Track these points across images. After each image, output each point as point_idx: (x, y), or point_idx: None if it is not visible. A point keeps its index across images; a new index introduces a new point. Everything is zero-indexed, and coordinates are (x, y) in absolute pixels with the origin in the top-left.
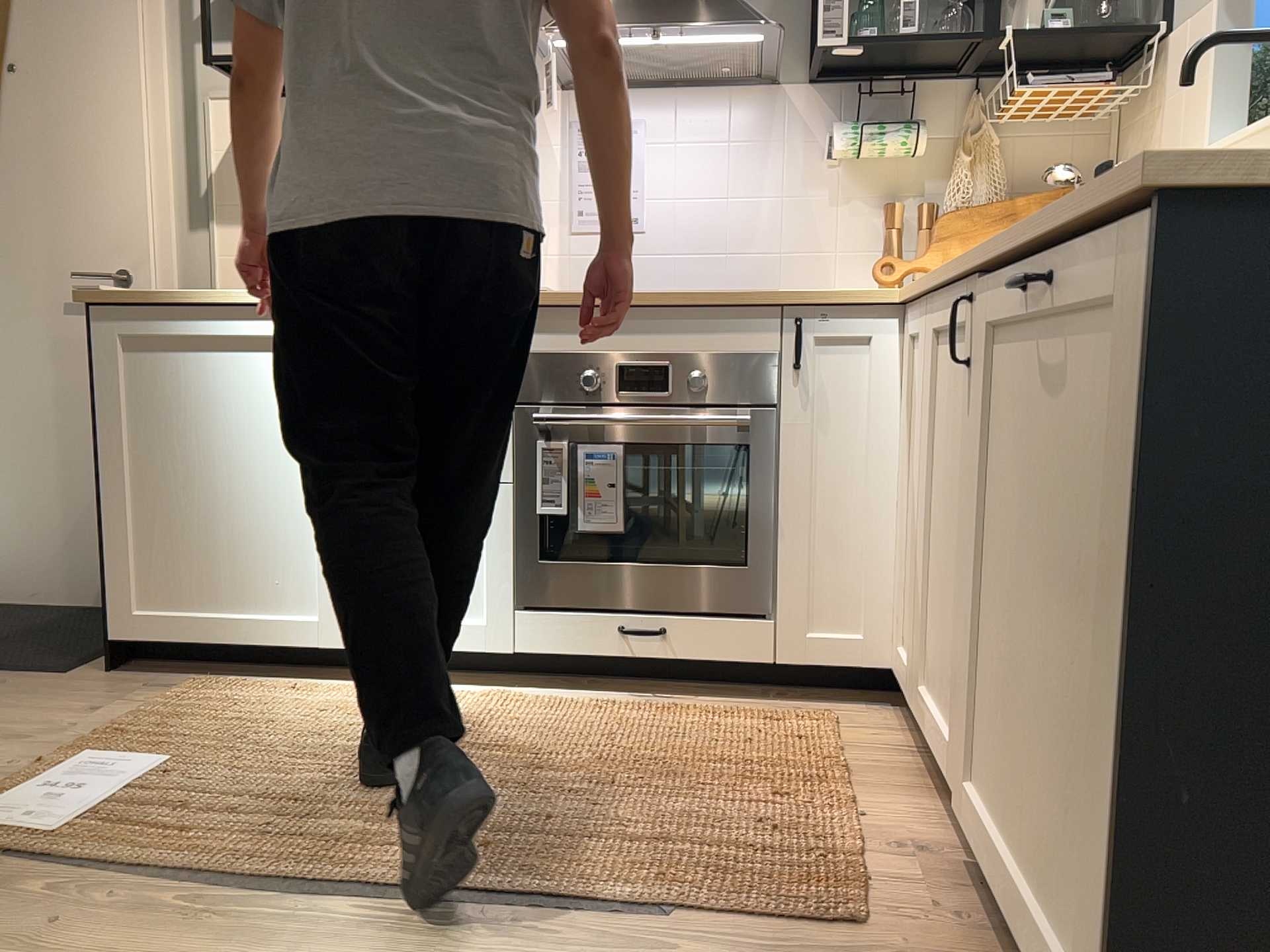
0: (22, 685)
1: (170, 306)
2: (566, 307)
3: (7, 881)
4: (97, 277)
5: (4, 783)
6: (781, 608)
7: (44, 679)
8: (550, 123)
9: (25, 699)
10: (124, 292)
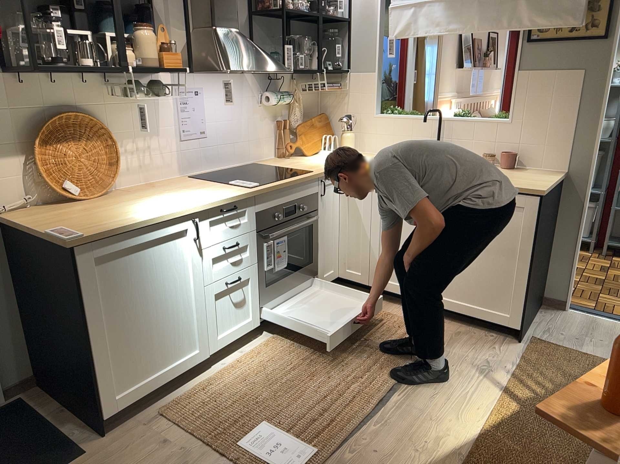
0: None
1: (123, 233)
2: (271, 191)
3: None
4: None
5: None
6: (313, 271)
7: (84, 460)
8: (168, 89)
9: None
10: (85, 232)
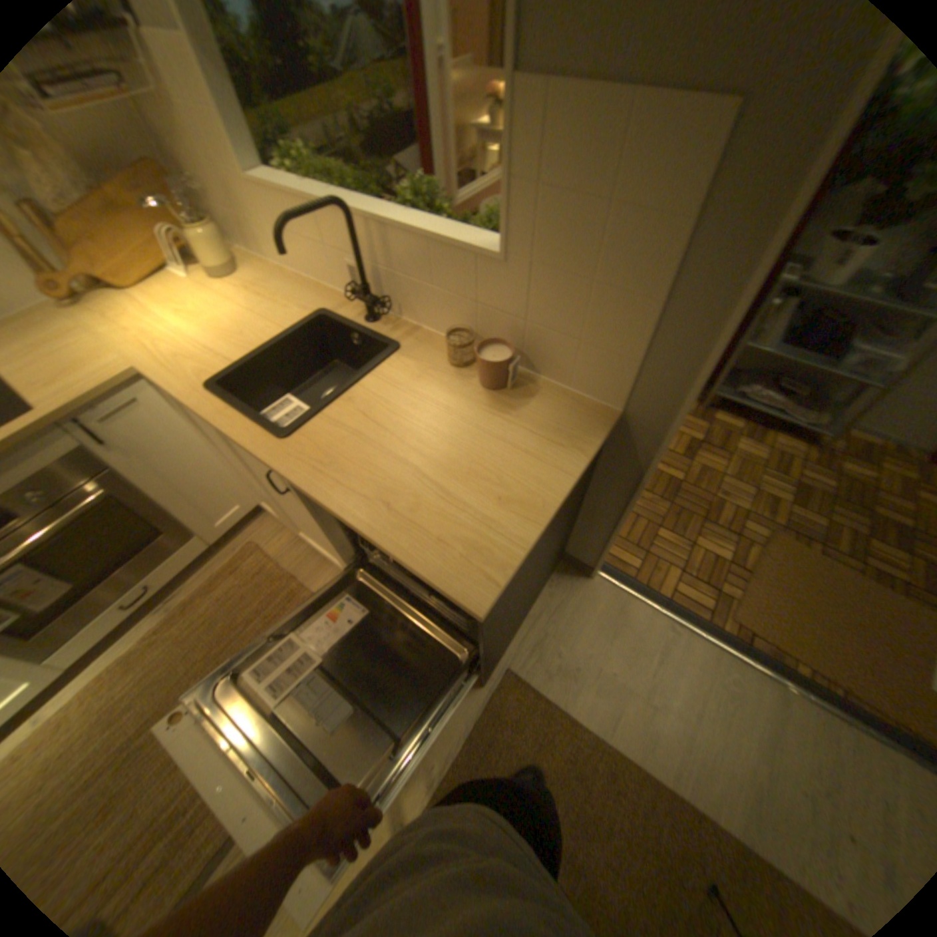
0: None
1: None
2: None
3: None
4: None
5: None
6: (184, 526)
7: None
8: None
9: None
10: None
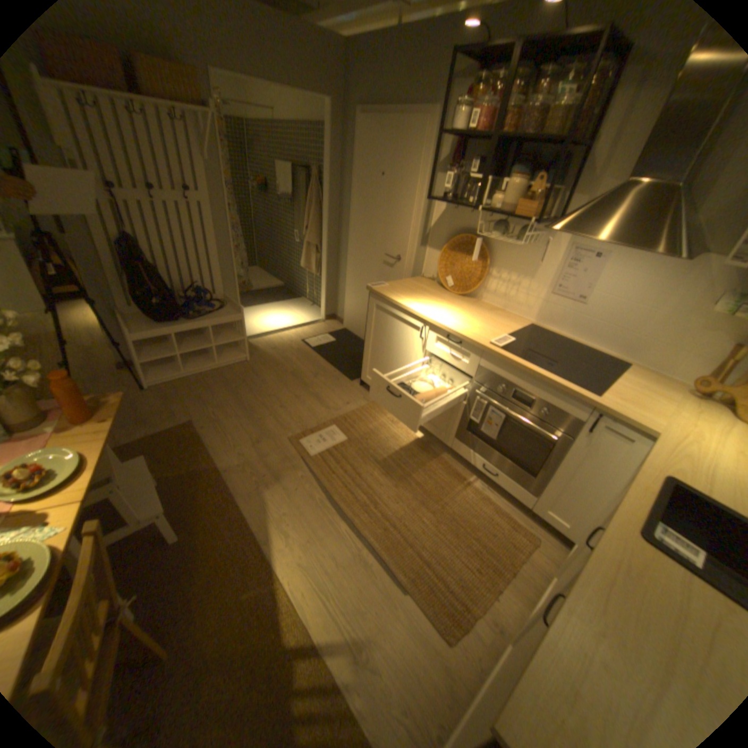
0: (342, 381)
1: (388, 301)
2: (503, 360)
3: (300, 463)
4: (391, 257)
5: (317, 425)
6: (545, 493)
7: (347, 380)
8: (564, 240)
9: (339, 388)
10: (380, 289)
